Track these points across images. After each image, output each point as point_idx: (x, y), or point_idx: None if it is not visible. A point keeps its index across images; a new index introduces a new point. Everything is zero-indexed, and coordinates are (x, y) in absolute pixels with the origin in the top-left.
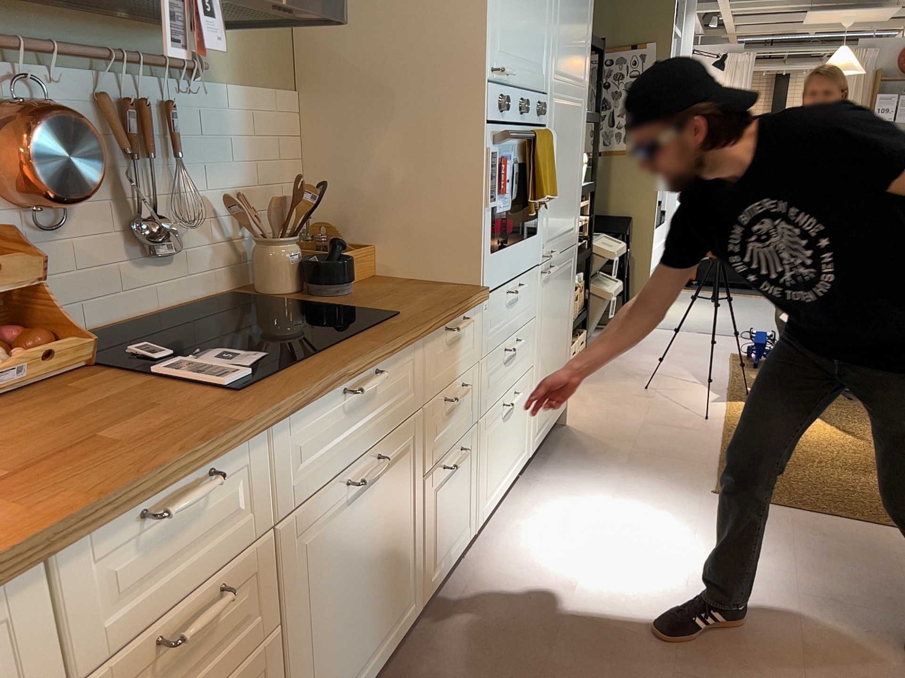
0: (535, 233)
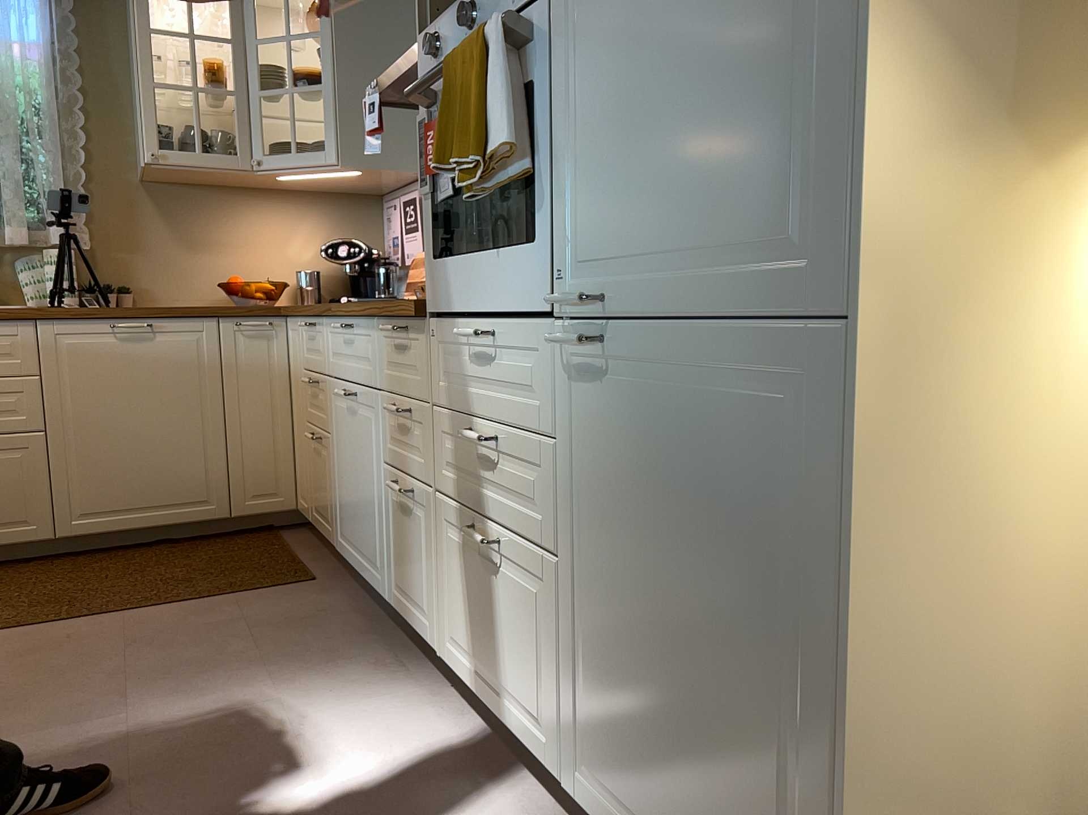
0: (537, 241)
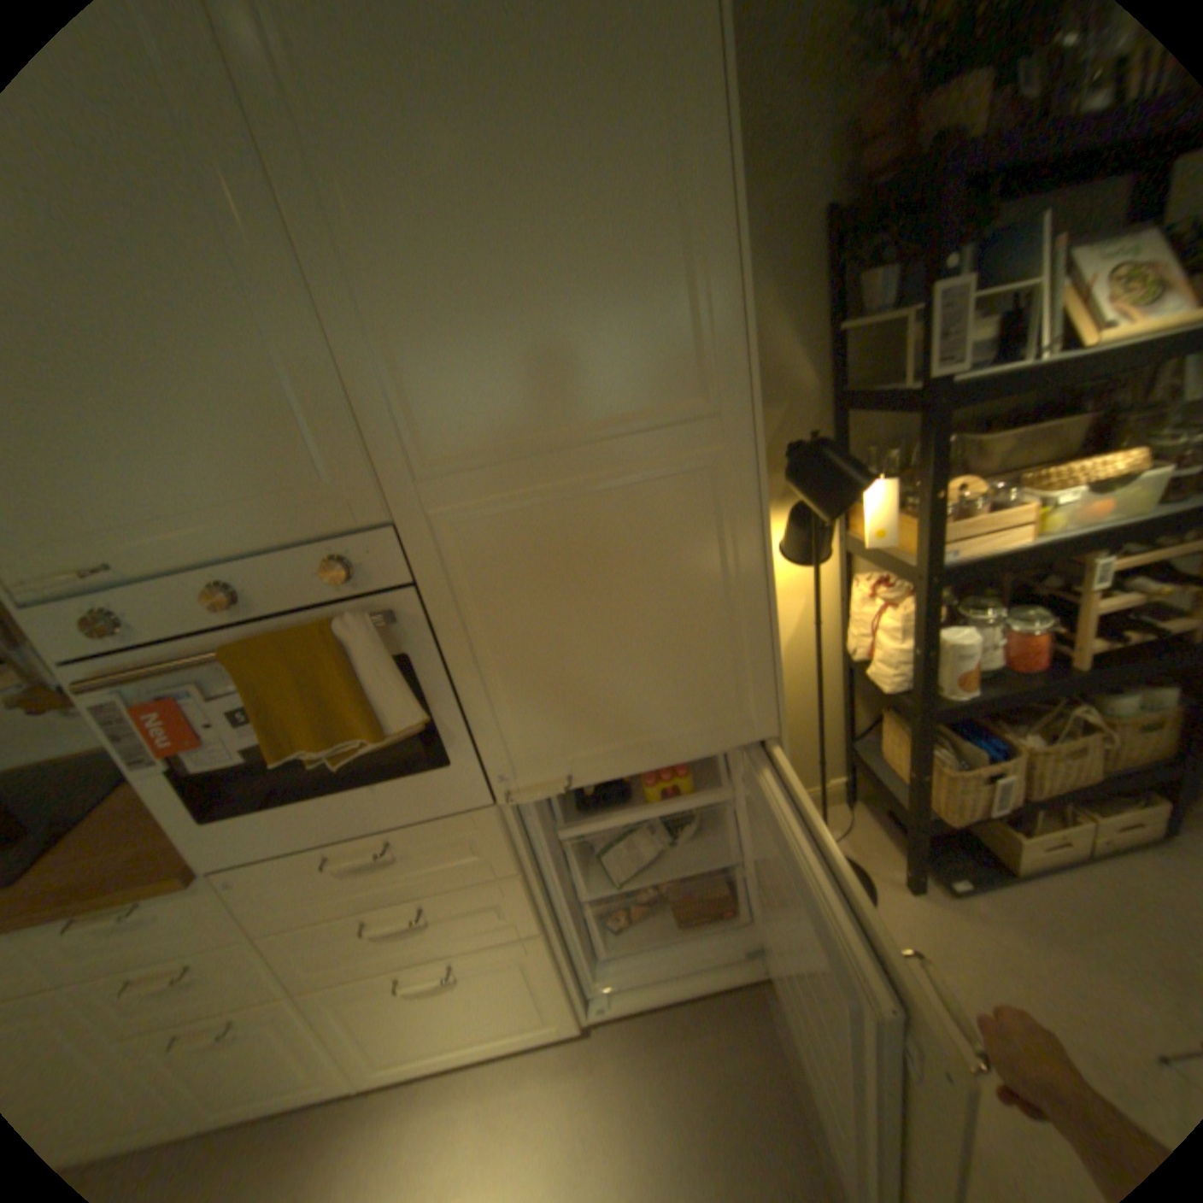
0: (436, 766)
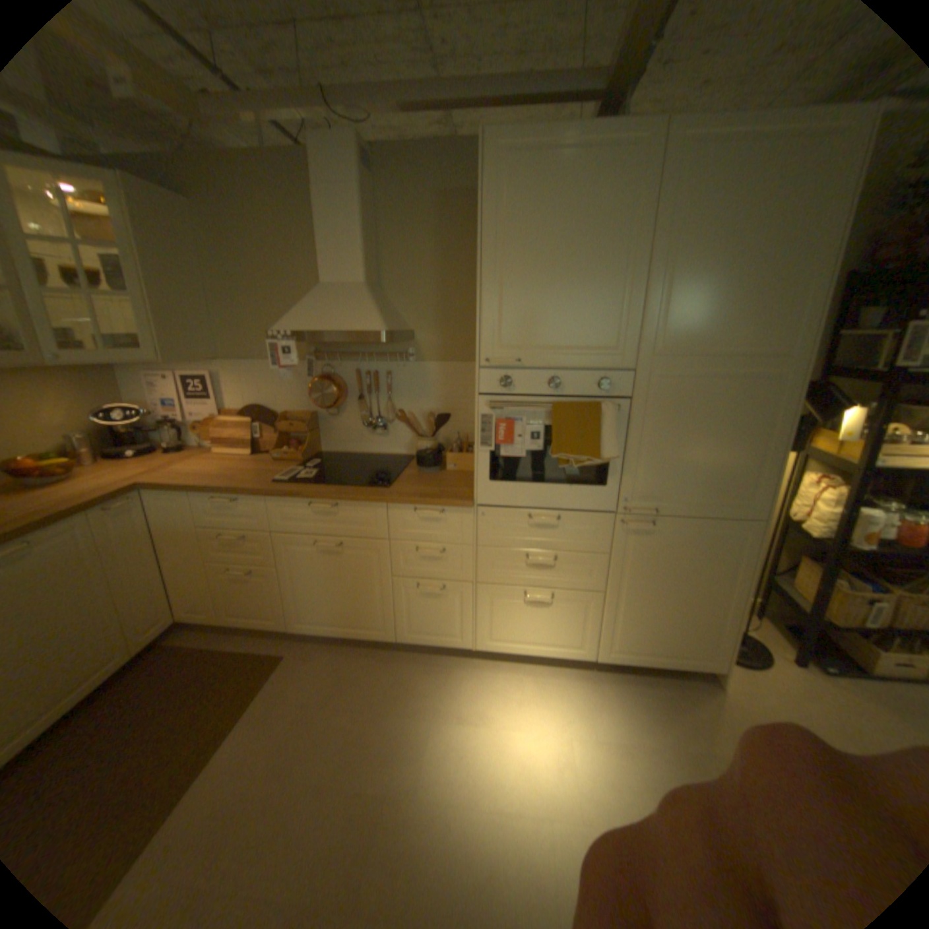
0: (600, 485)
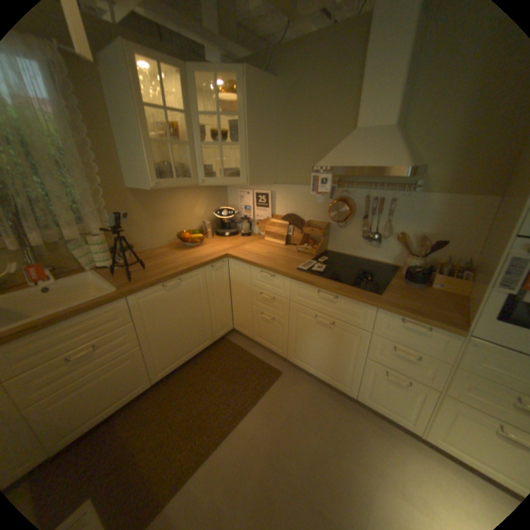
0: None
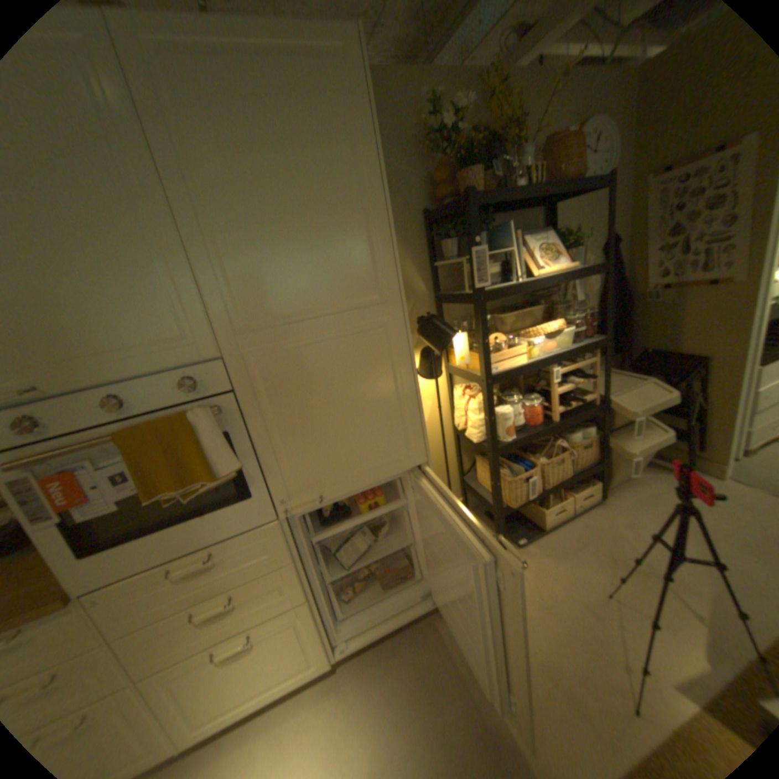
0: (243, 500)
